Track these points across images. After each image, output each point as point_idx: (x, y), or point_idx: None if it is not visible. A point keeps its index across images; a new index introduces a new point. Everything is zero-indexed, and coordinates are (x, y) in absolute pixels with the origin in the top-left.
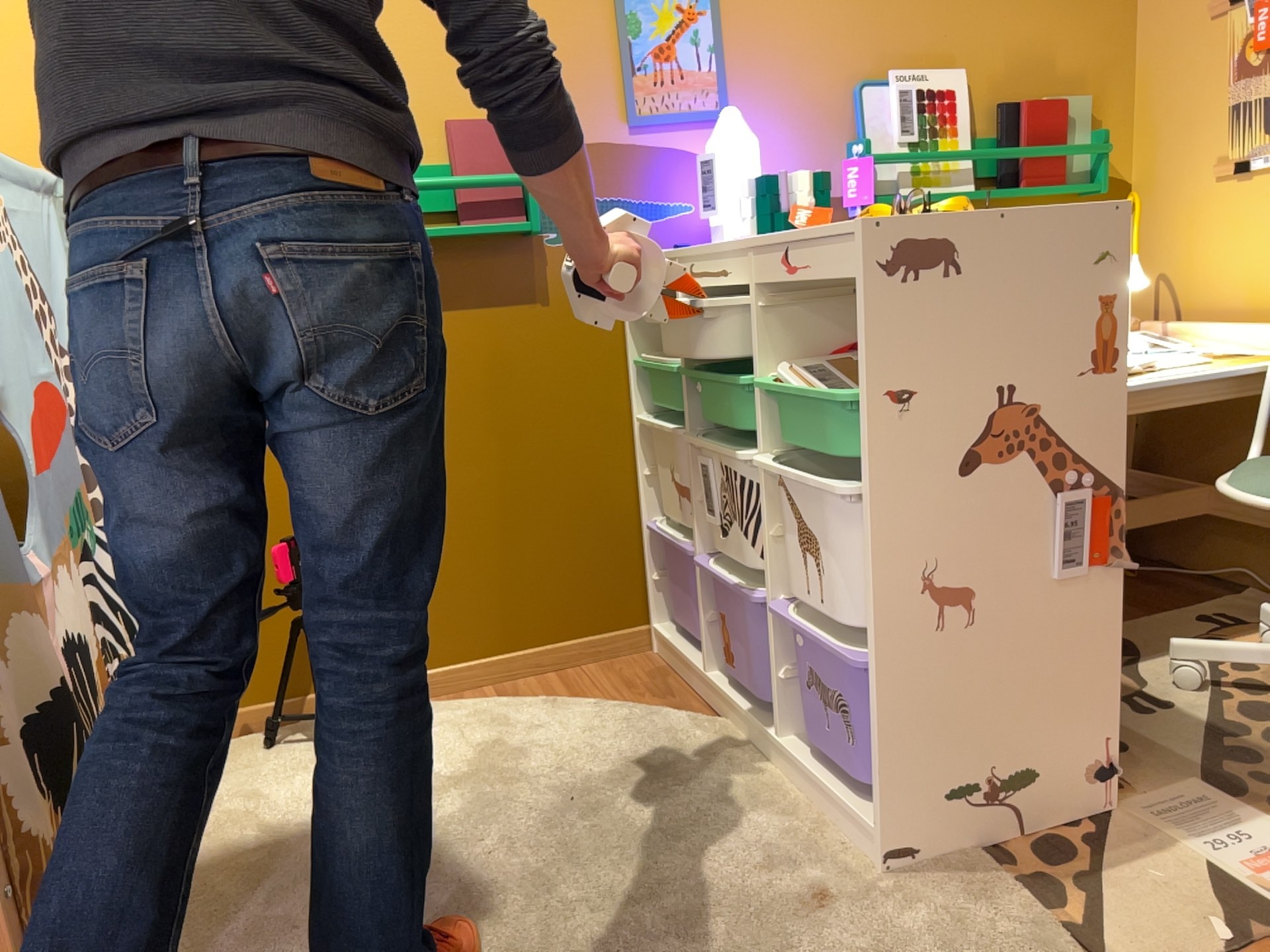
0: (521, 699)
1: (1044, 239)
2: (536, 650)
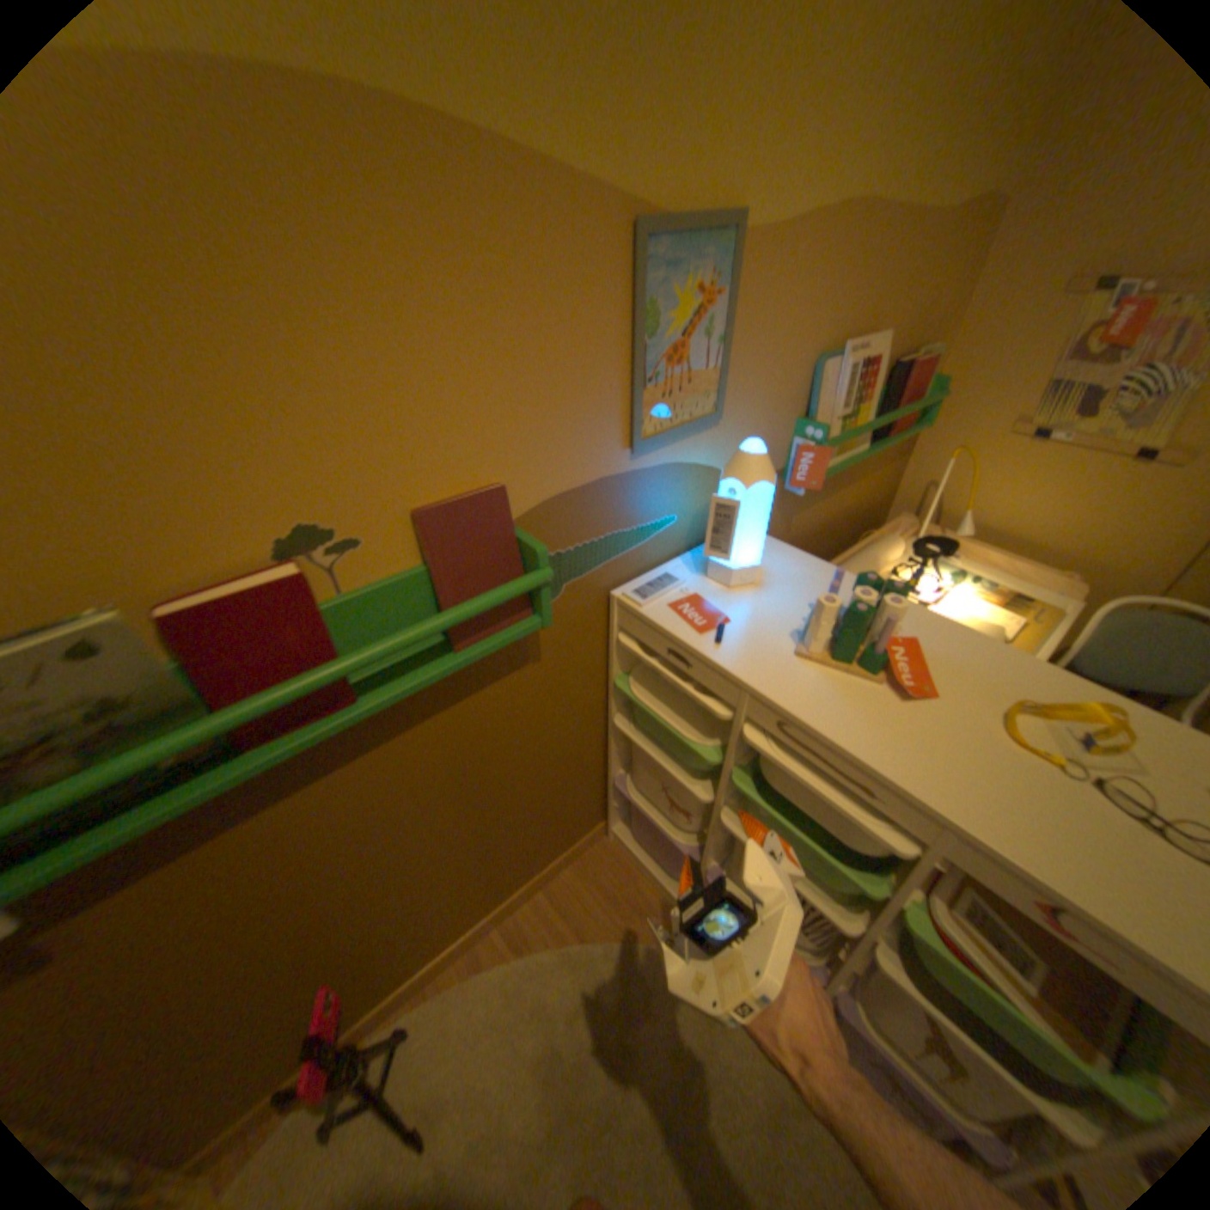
0: (537, 955)
1: None
2: (528, 886)
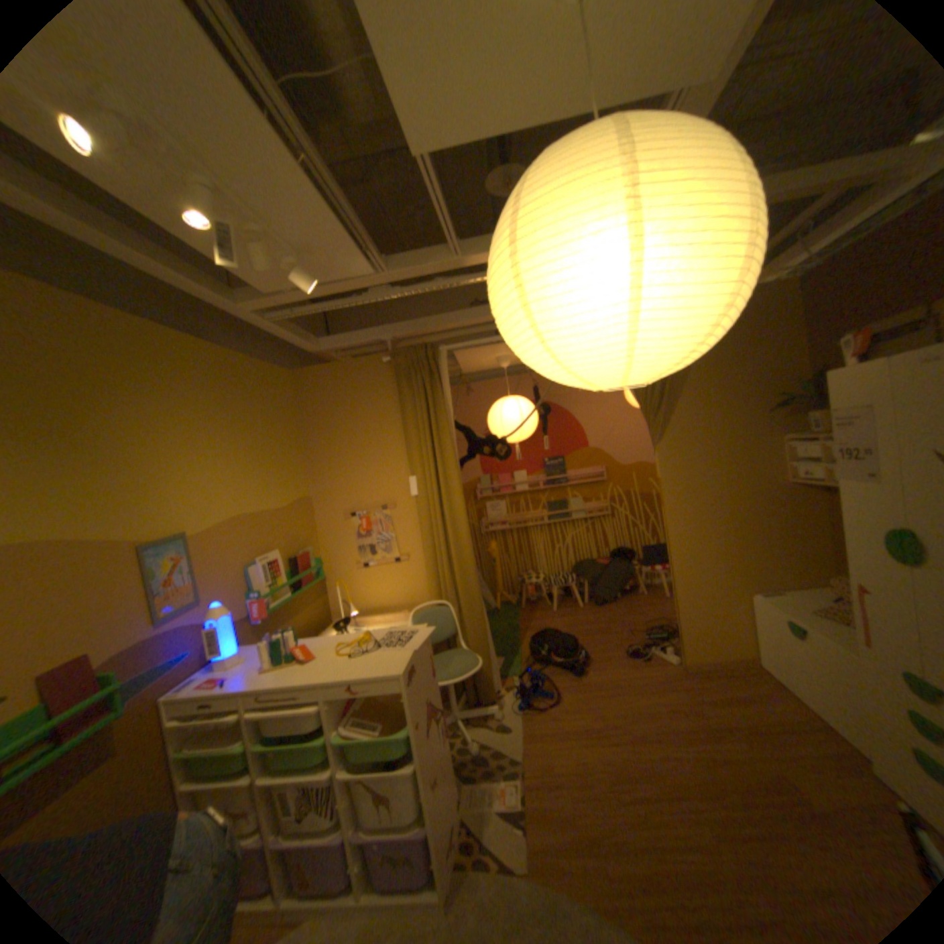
0: None
1: (422, 648)
2: None
